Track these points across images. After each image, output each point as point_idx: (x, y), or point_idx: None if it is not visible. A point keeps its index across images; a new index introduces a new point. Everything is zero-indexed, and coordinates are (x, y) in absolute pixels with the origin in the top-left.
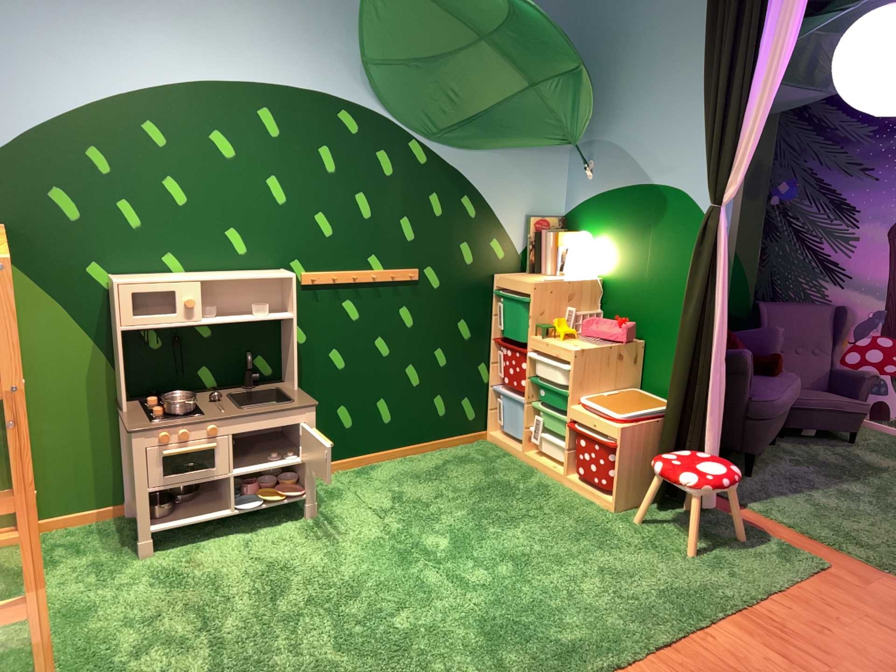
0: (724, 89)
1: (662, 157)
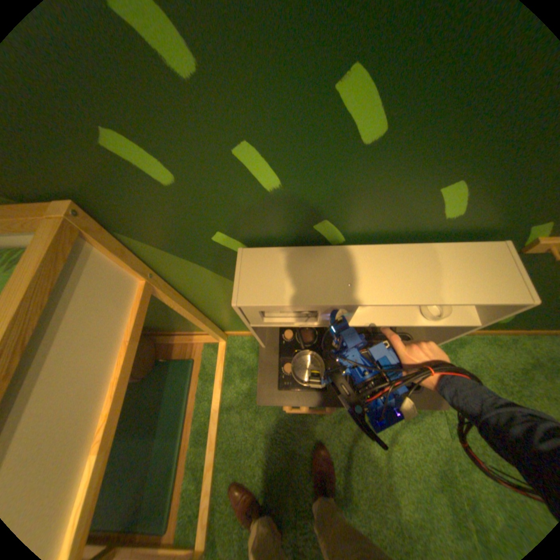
0: None
1: None
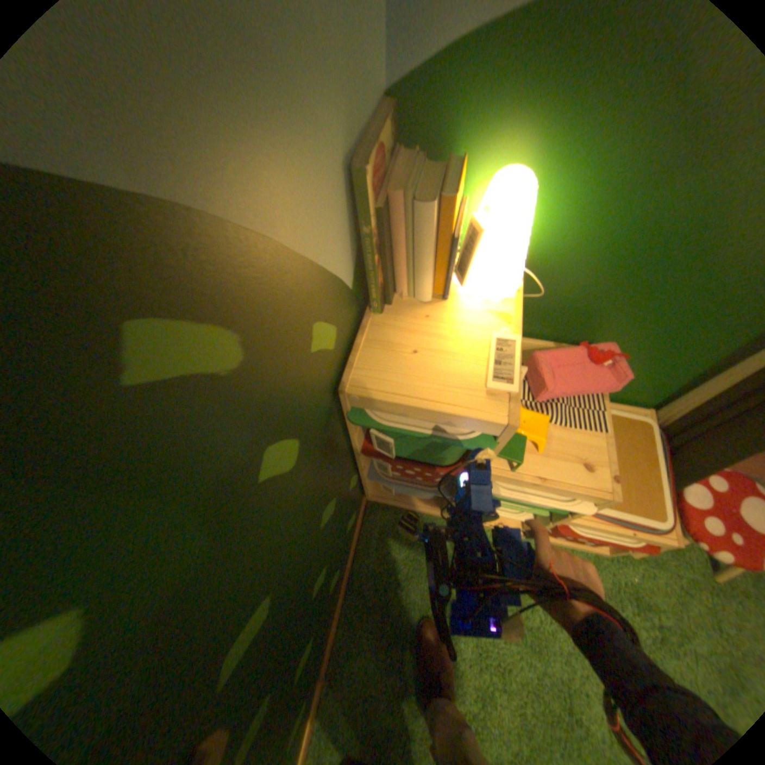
0: None
1: None
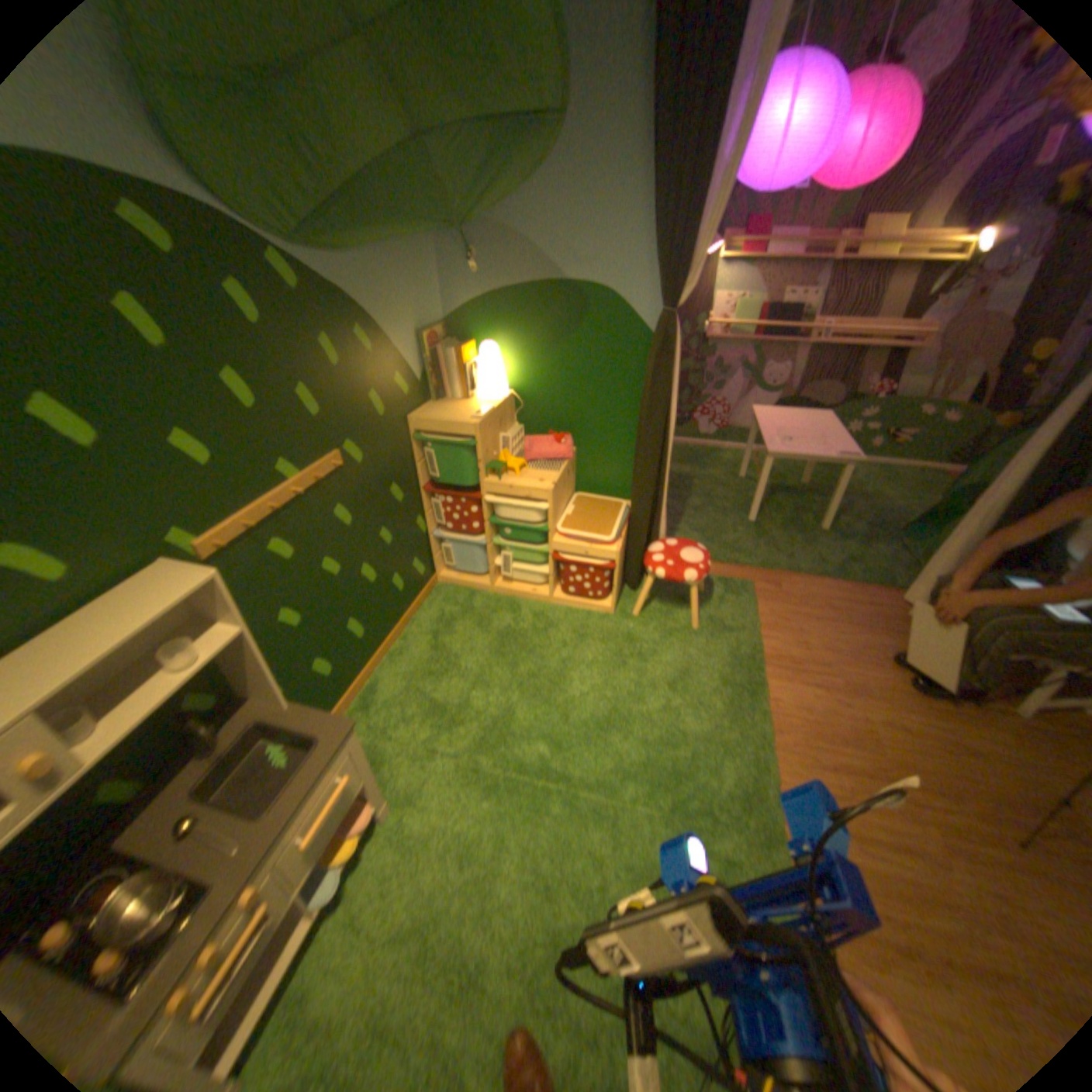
0: (695, 151)
1: (585, 241)
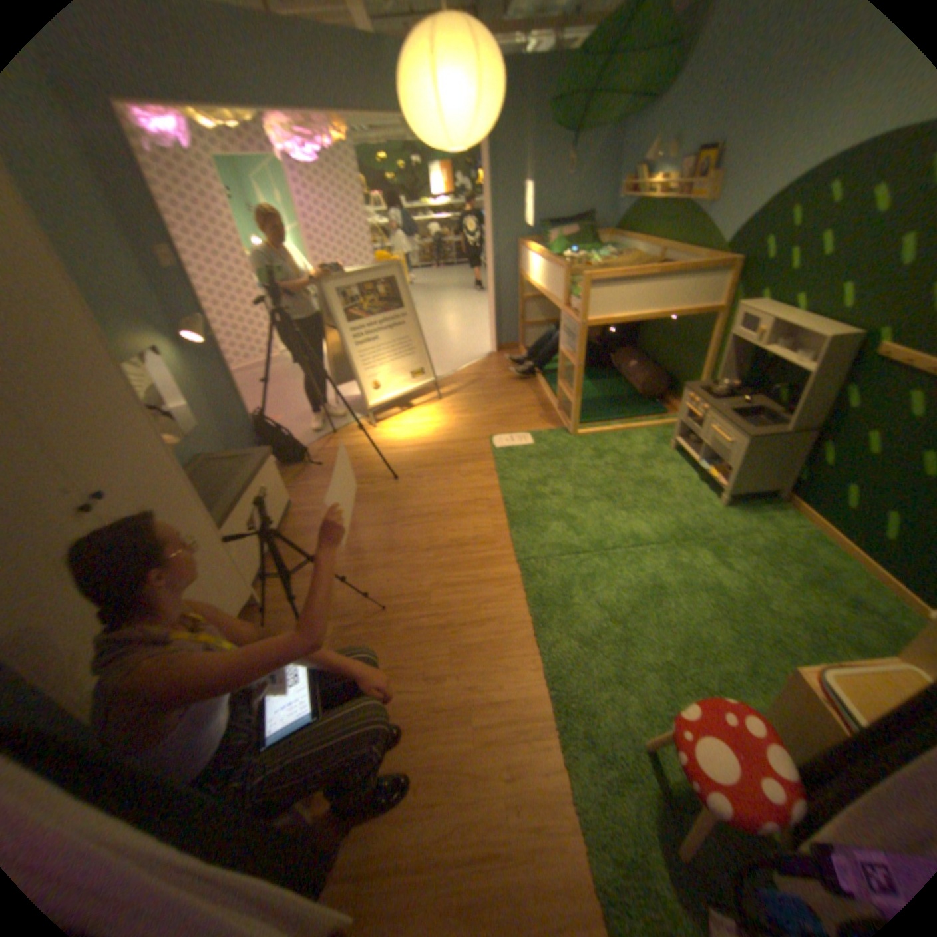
0: None
1: None
